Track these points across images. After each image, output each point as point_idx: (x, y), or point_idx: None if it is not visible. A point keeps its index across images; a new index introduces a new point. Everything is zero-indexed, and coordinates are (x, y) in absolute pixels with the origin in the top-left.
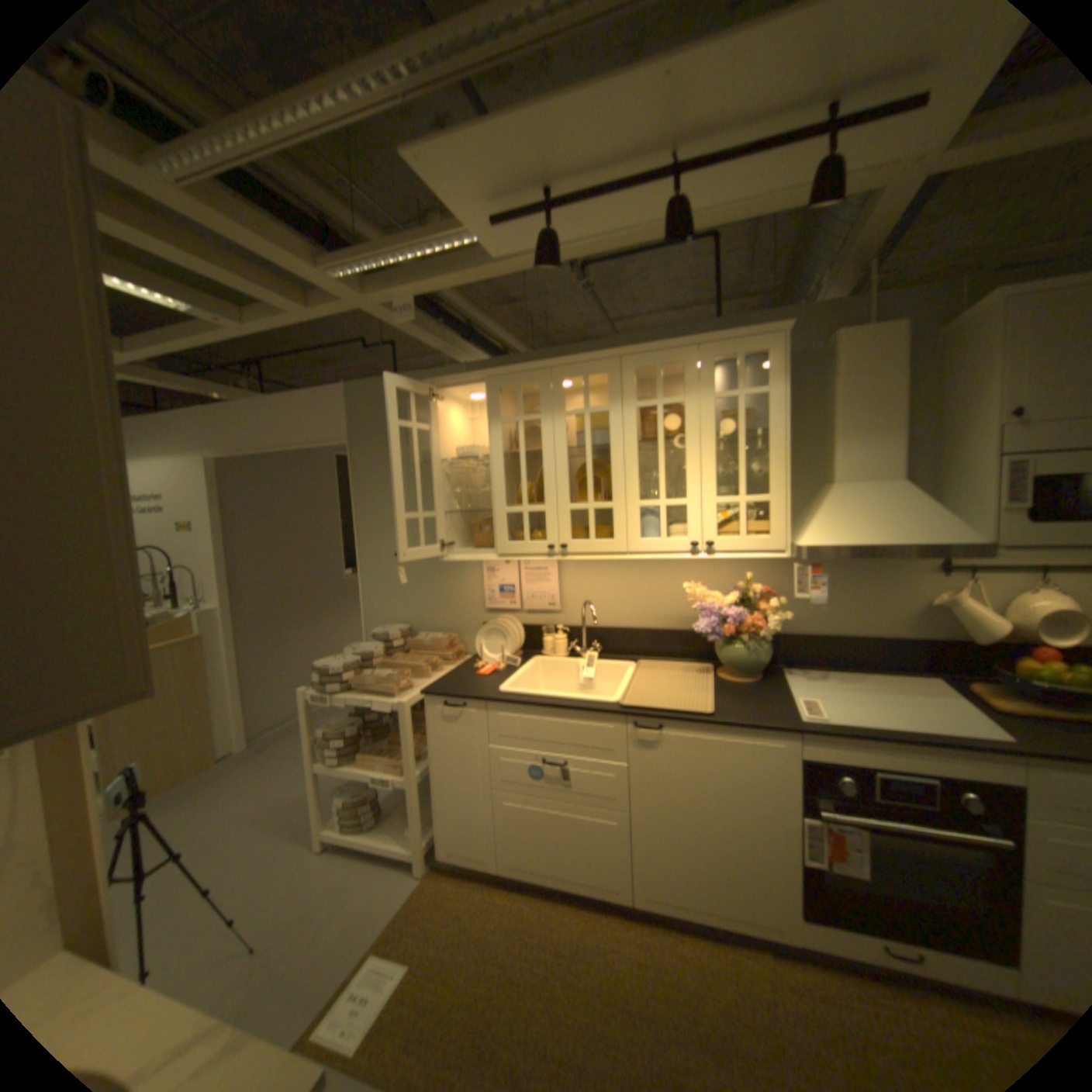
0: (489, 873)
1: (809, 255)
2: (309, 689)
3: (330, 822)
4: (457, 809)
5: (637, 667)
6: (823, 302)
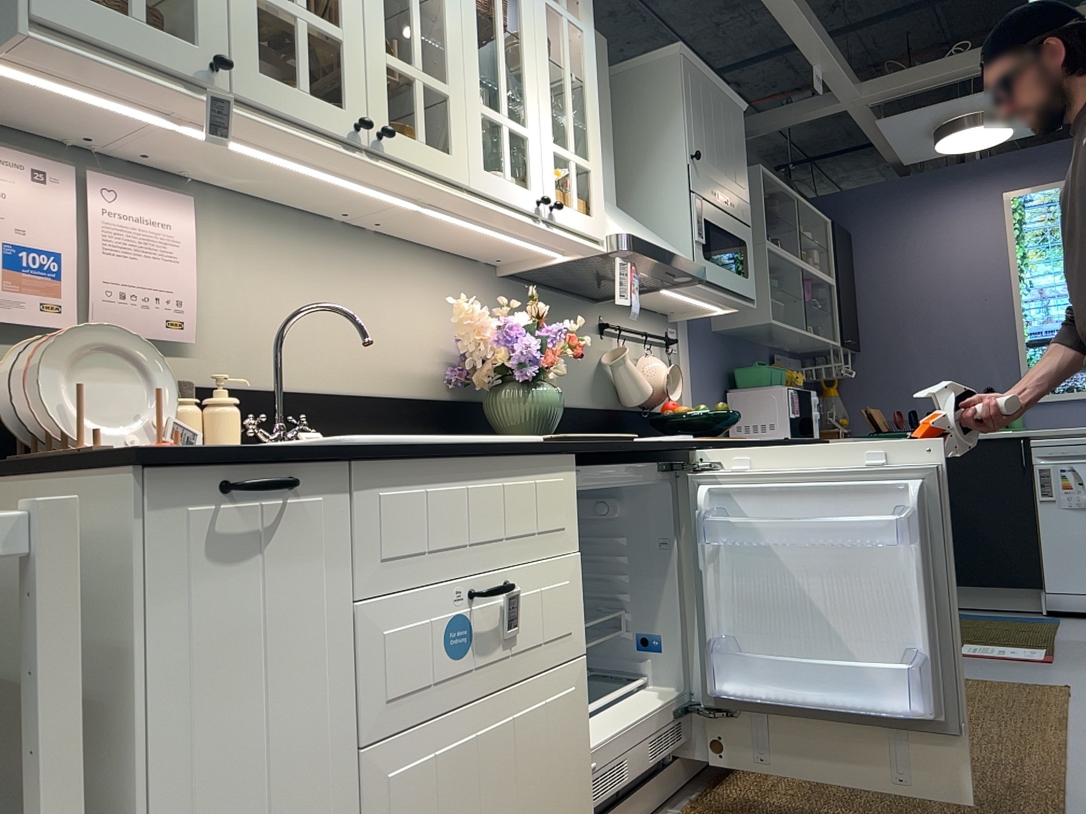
0: None
1: None
2: None
3: None
4: None
5: None
6: None
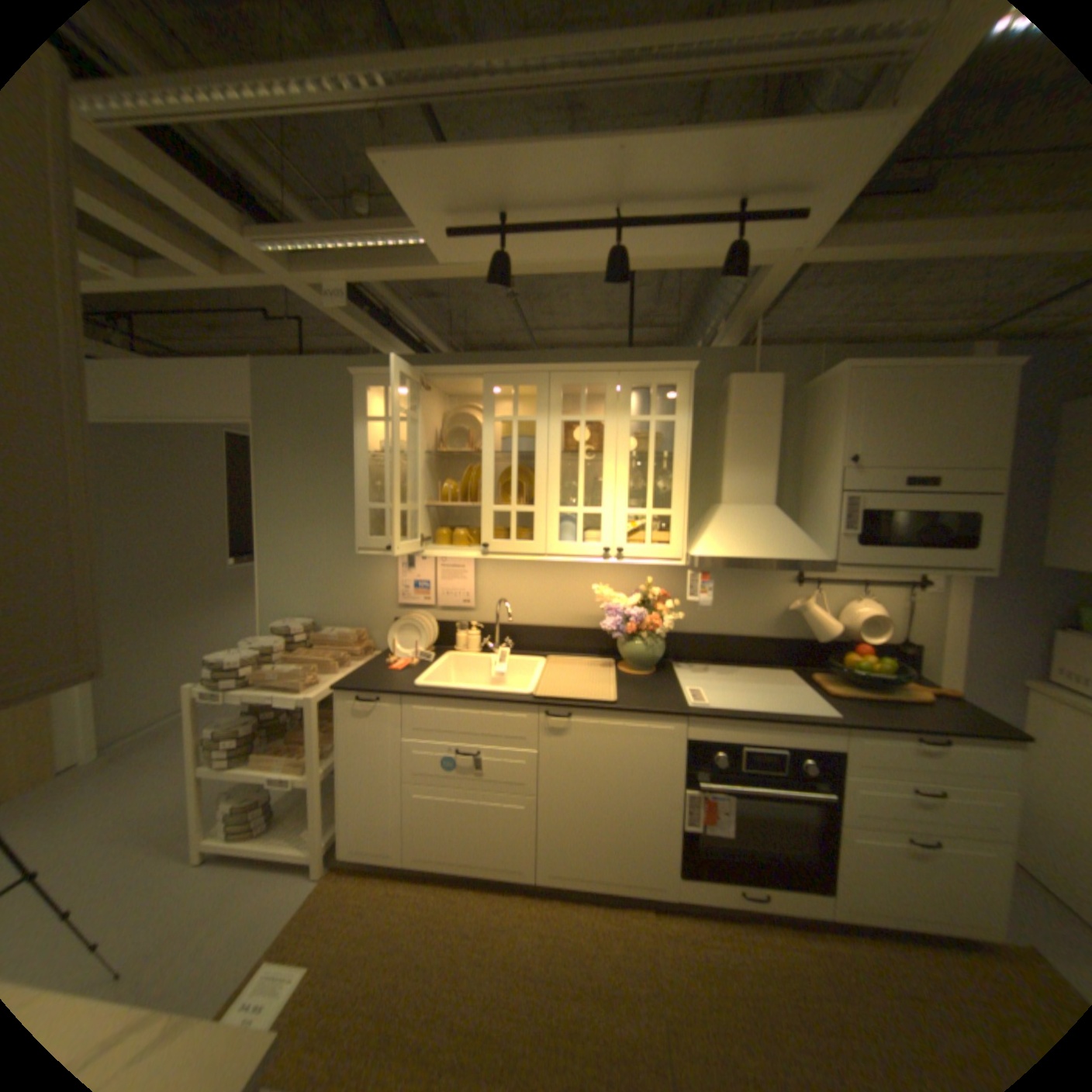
0: (393, 867)
1: (708, 304)
2: (195, 687)
3: (210, 831)
4: (362, 806)
5: (545, 662)
6: (719, 349)
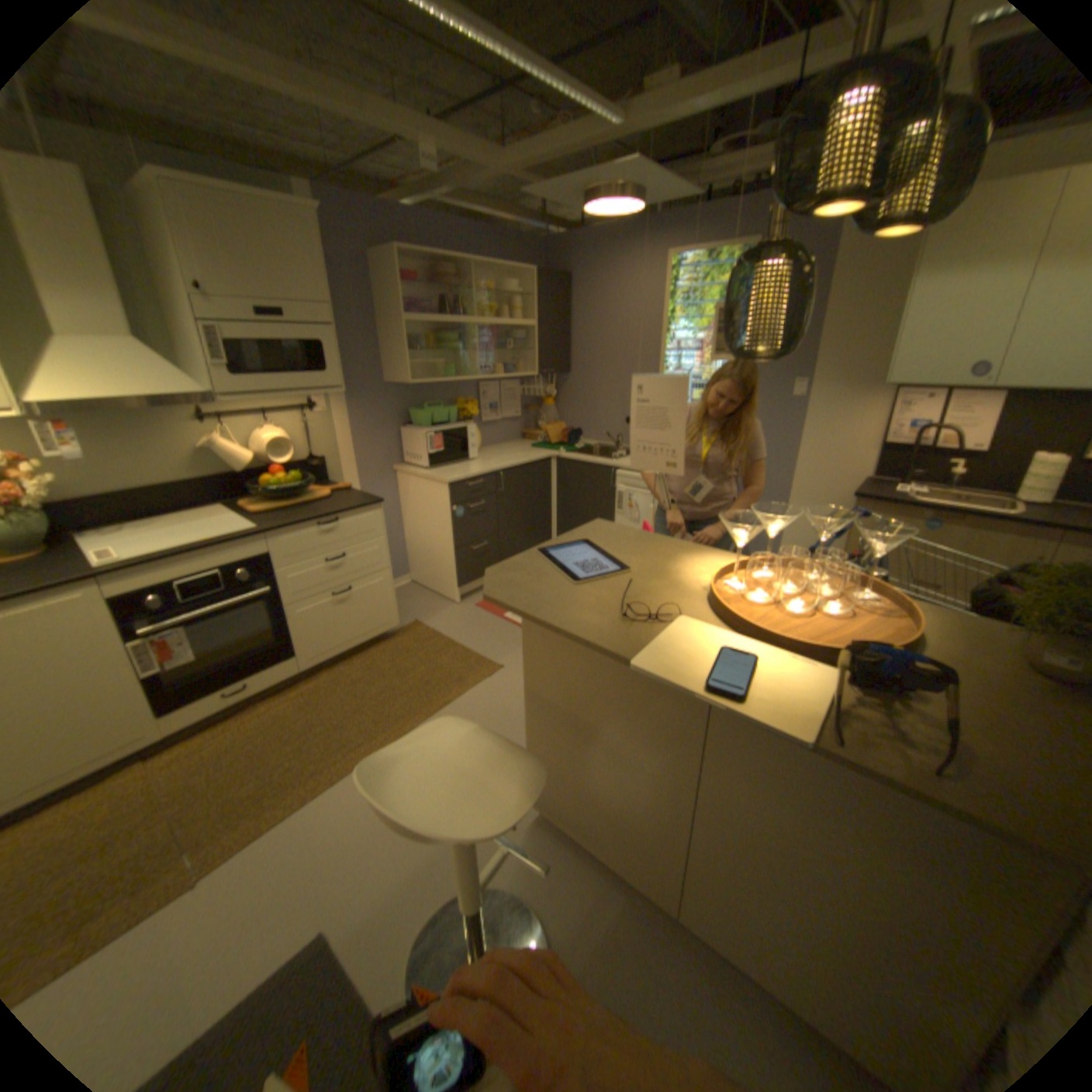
0: None
1: None
2: None
3: None
4: None
5: None
6: None
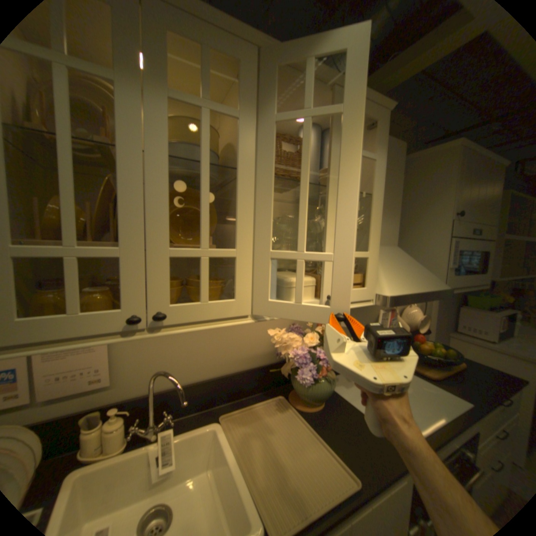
0: None
1: None
2: None
3: None
4: None
5: (223, 429)
6: None
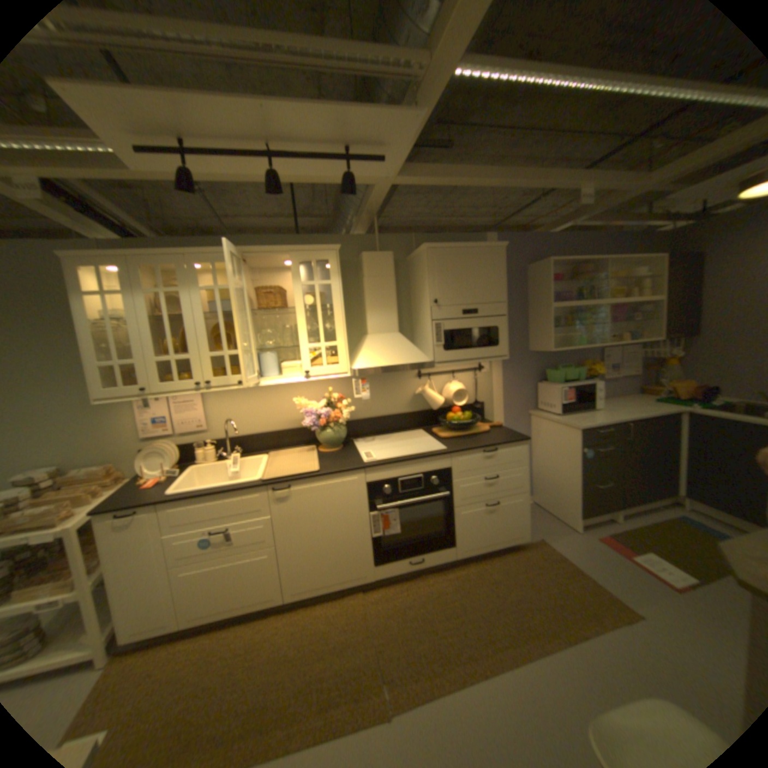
0: (171, 632)
1: (344, 205)
2: None
3: None
4: (135, 596)
5: (268, 456)
6: (353, 236)
